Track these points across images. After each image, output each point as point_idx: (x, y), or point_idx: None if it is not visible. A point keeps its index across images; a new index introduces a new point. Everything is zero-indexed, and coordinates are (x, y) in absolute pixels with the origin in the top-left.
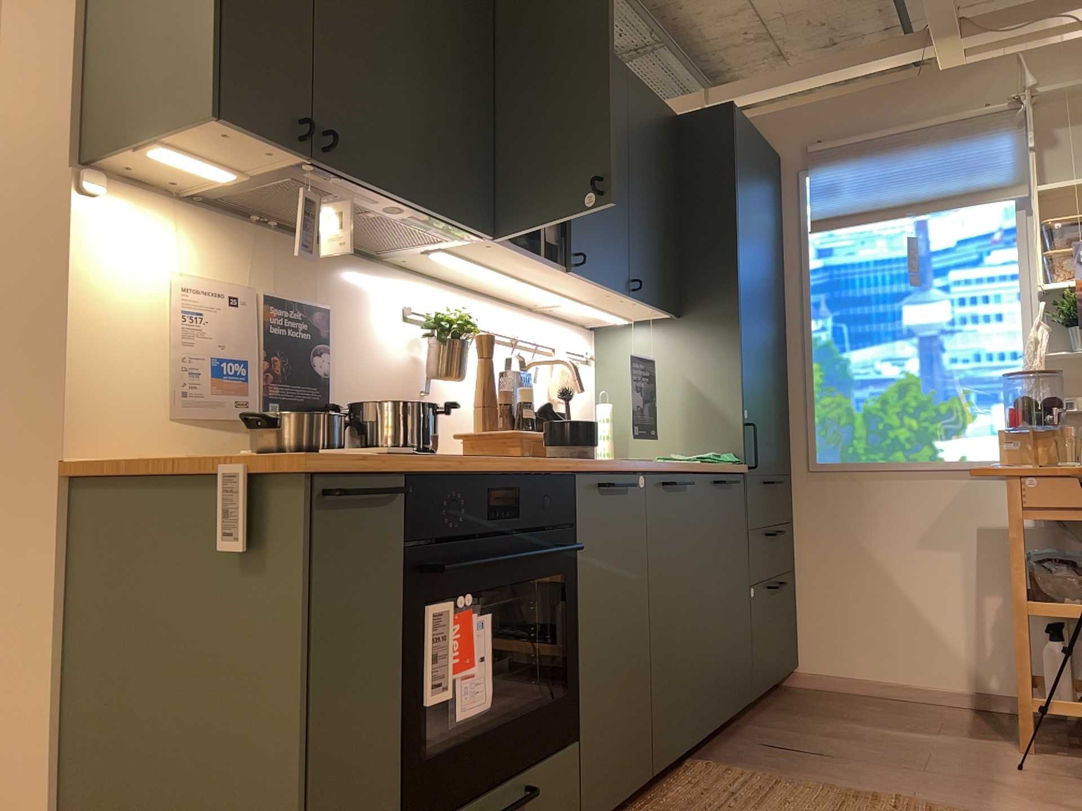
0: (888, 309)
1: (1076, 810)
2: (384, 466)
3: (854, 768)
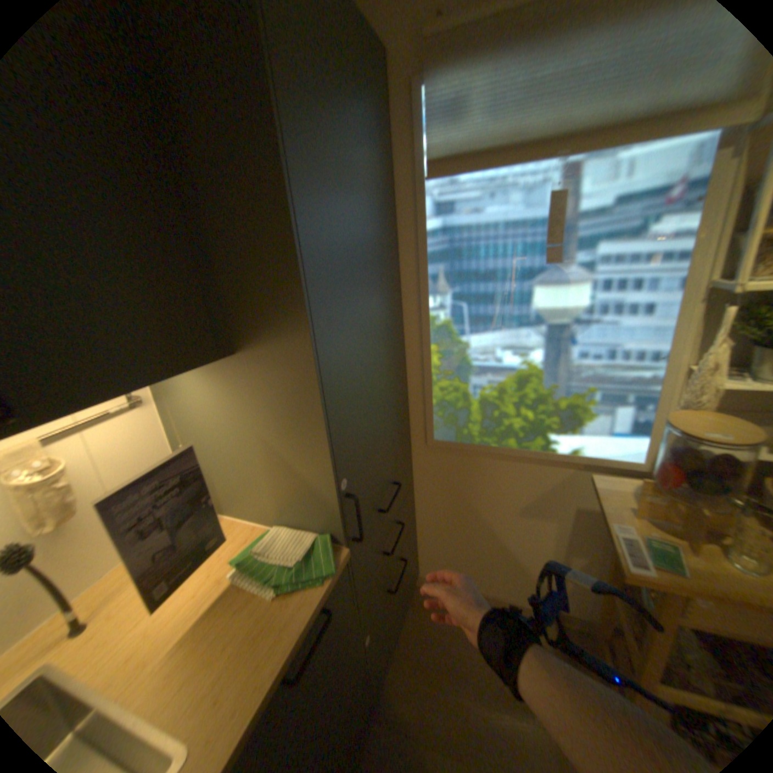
0: (515, 289)
1: None
2: None
3: None
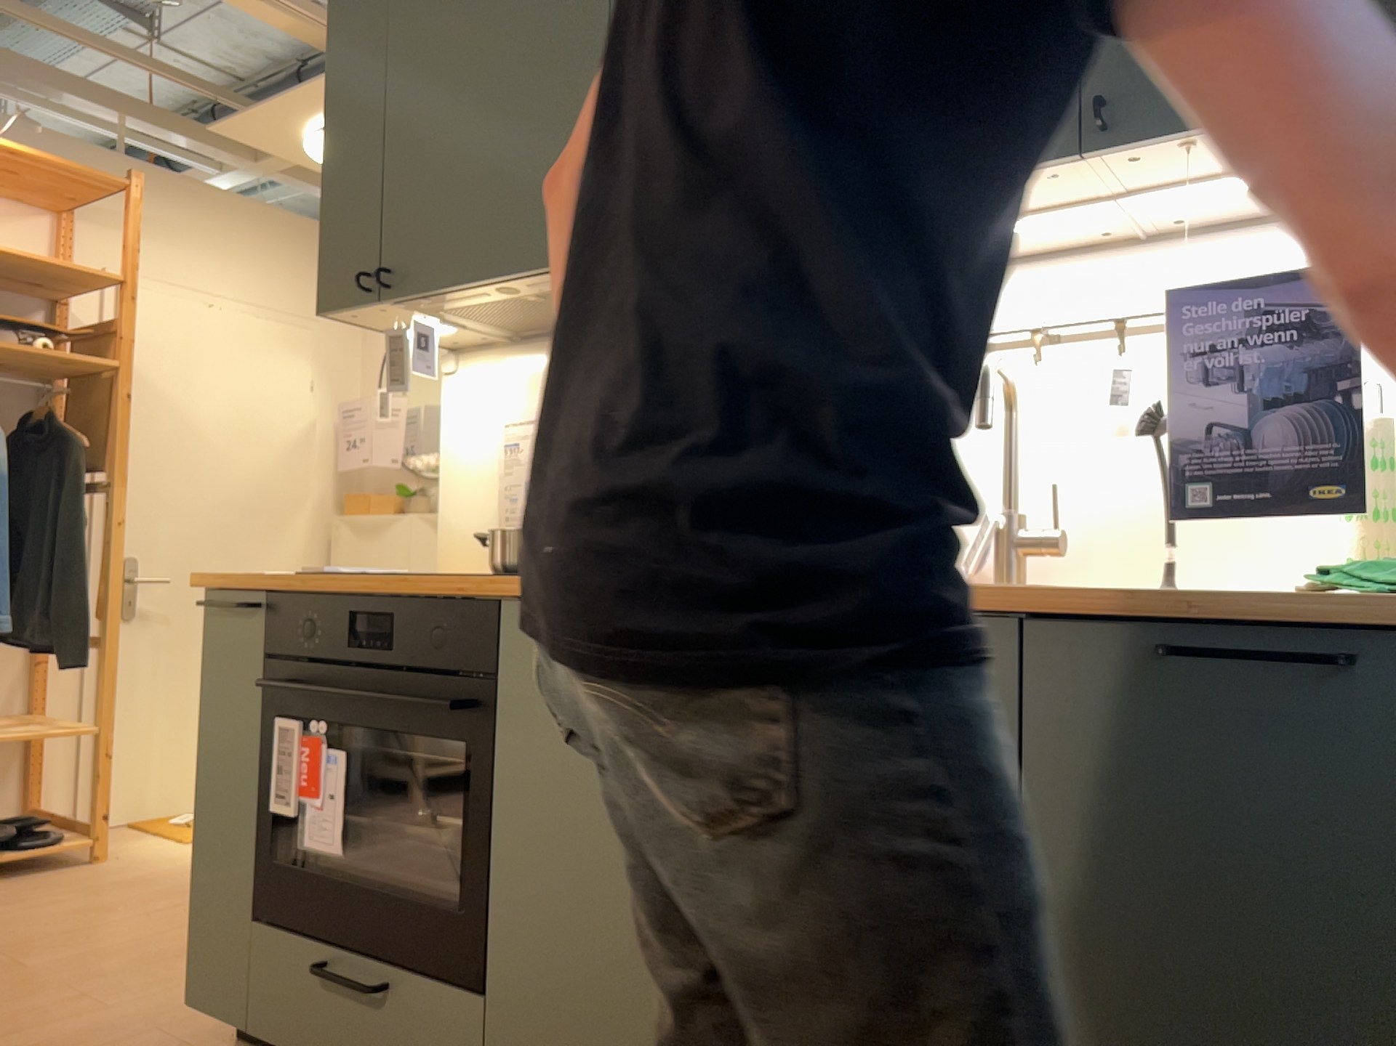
0: None
1: None
2: (243, 583)
3: None
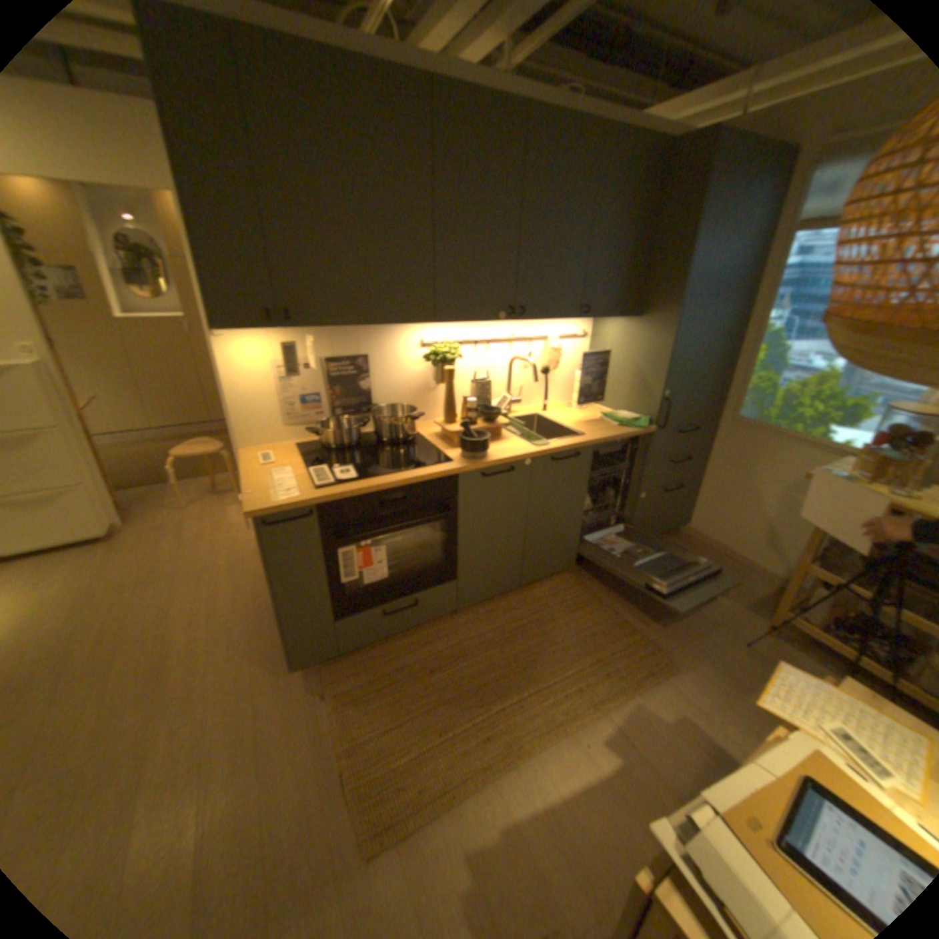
0: None
1: (744, 689)
2: (299, 506)
3: (646, 607)
